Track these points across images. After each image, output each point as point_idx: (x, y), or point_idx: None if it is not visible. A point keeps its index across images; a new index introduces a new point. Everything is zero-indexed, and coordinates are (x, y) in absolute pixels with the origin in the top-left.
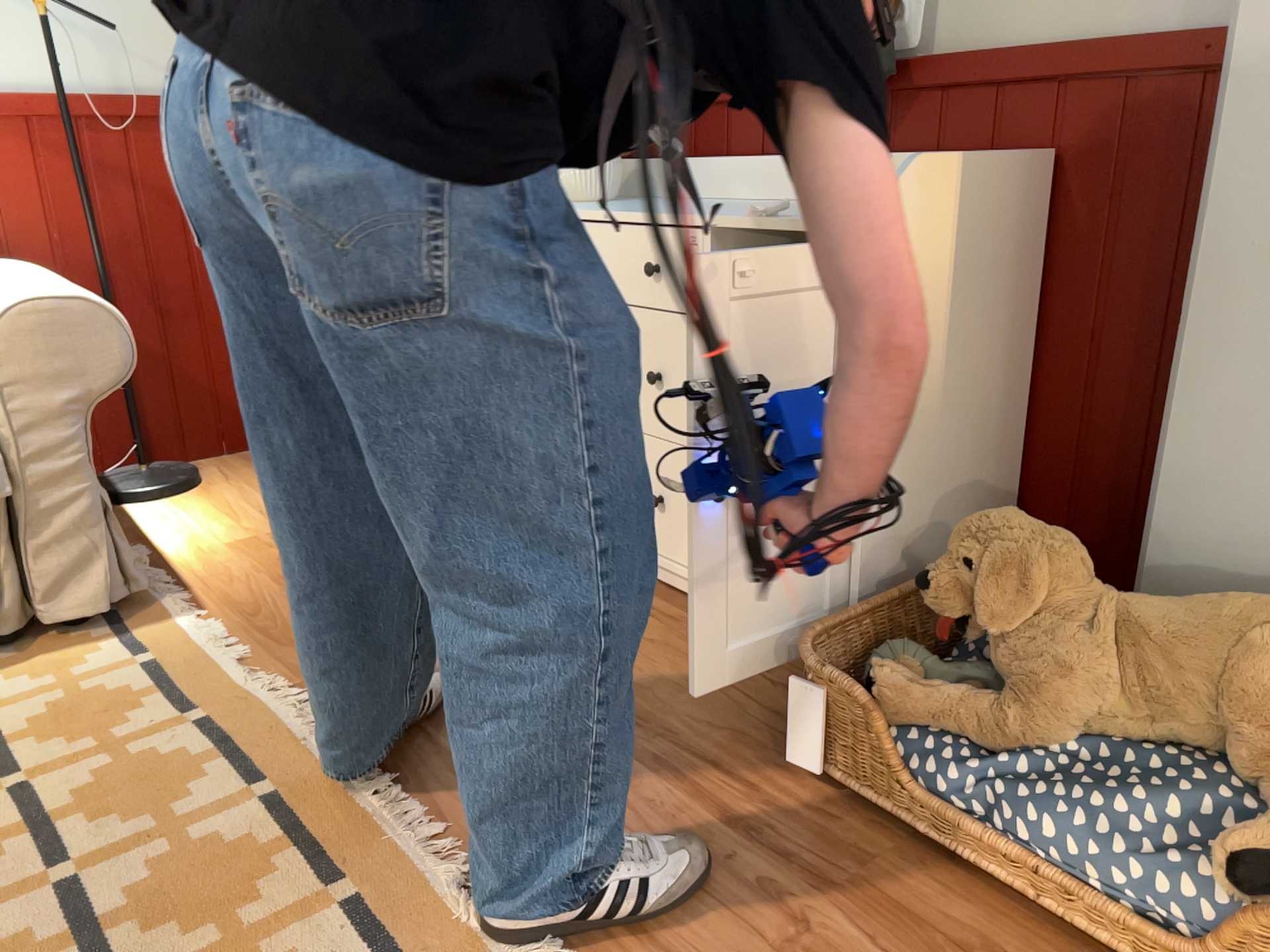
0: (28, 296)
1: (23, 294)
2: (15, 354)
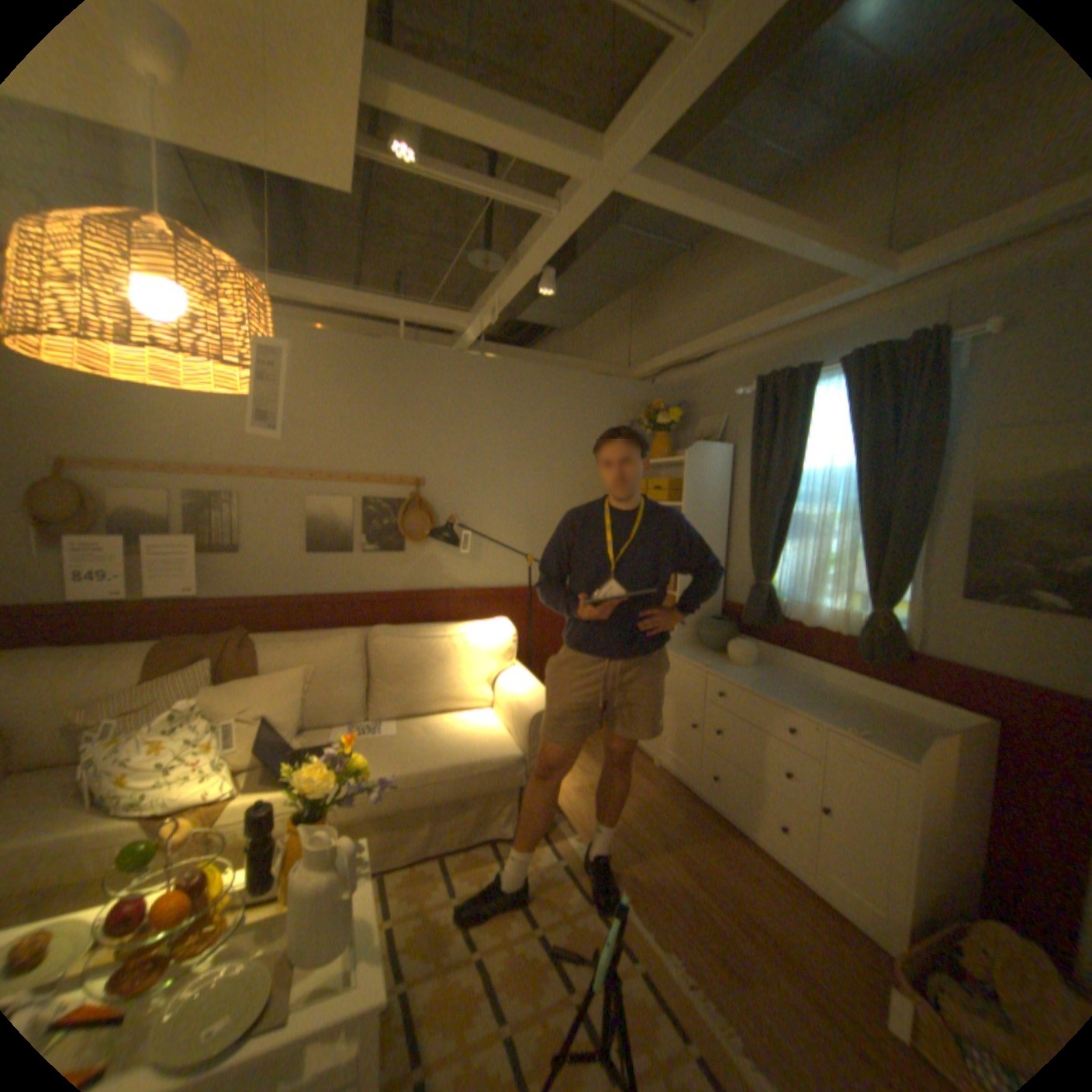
0: (539, 704)
1: (535, 701)
2: (535, 730)
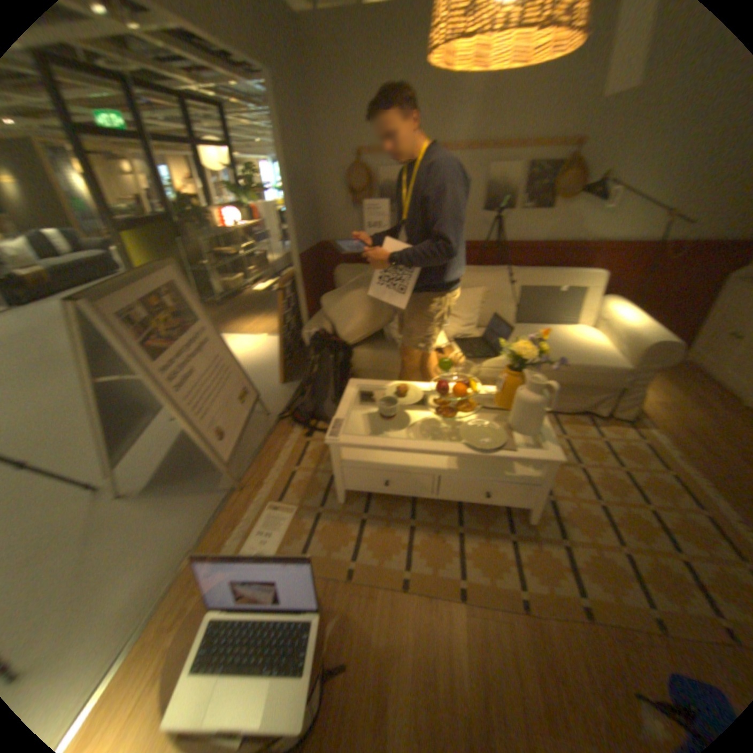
0: (659, 337)
1: (655, 333)
2: (651, 354)
